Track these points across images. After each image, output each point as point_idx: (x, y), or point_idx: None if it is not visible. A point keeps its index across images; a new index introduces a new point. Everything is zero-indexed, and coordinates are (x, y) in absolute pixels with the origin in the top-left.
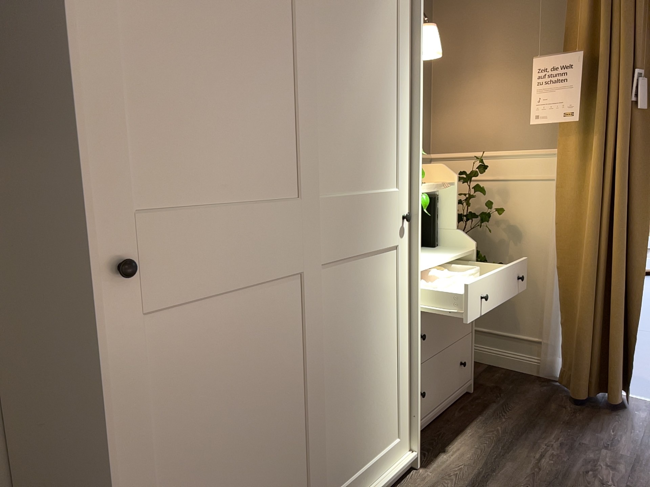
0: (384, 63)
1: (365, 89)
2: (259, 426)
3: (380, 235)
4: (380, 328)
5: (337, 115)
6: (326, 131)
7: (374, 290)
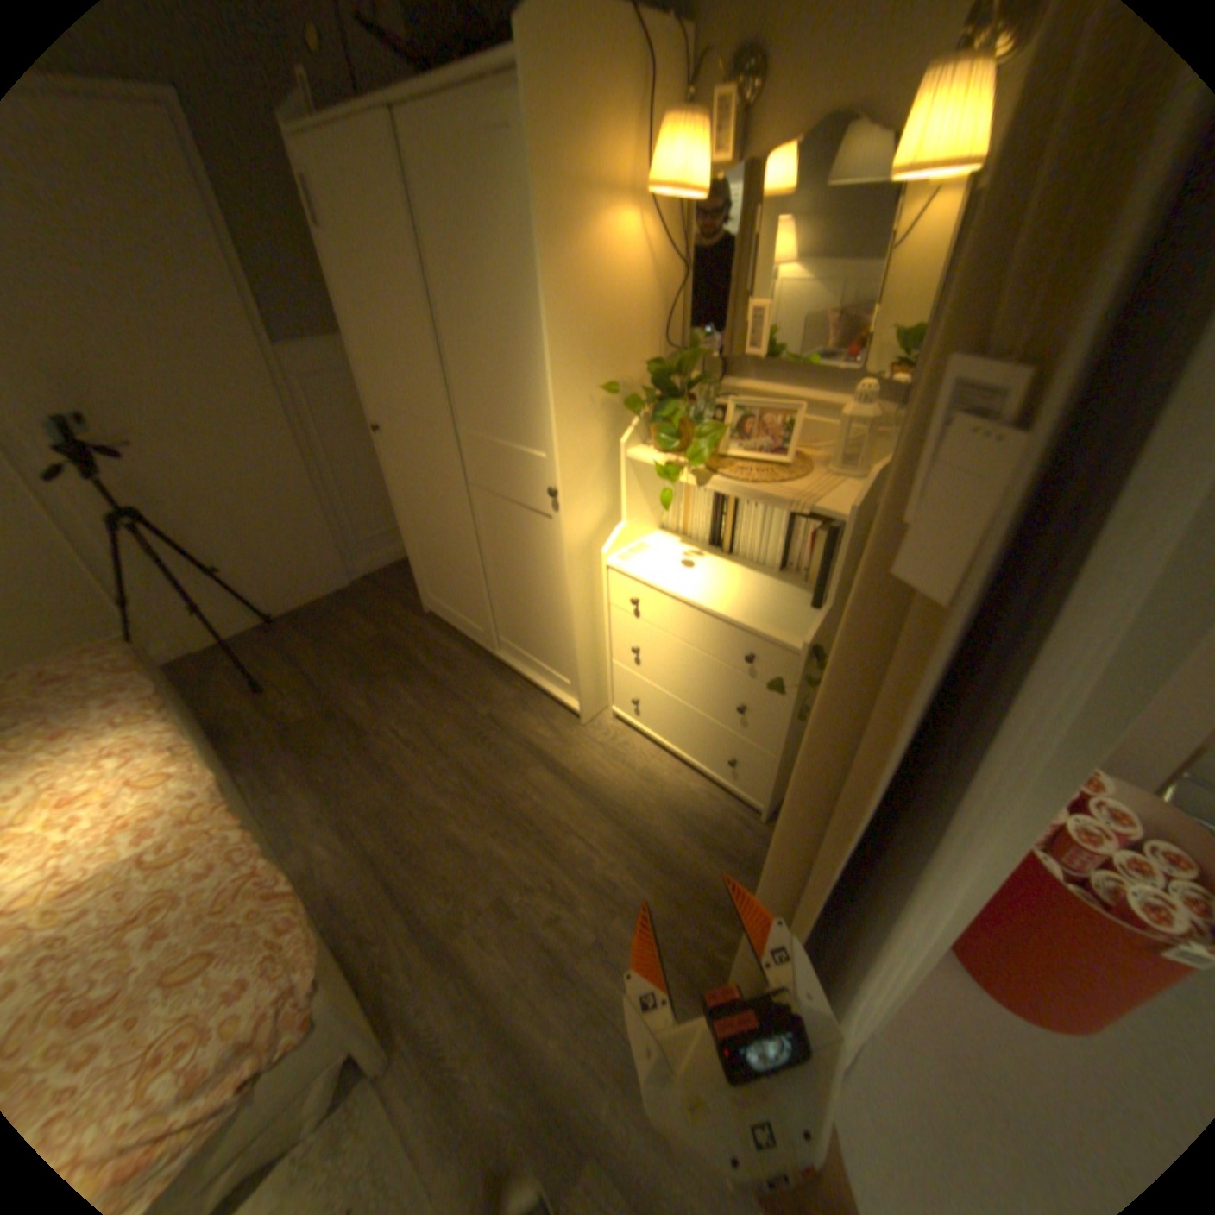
0: (513, 274)
1: (490, 316)
2: (444, 553)
3: (529, 494)
4: (544, 584)
5: (464, 350)
6: (458, 365)
7: (532, 544)
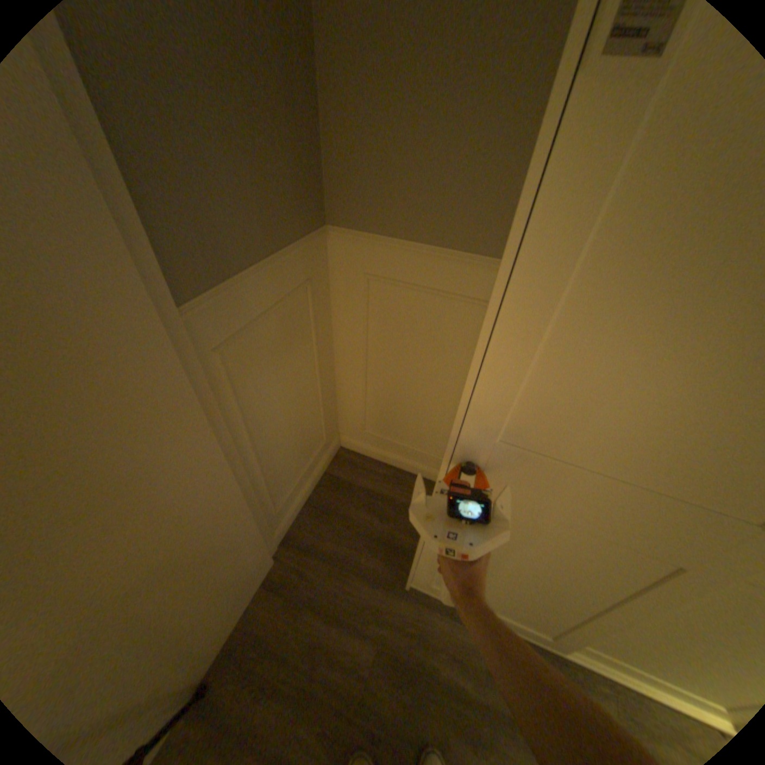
0: None
1: None
2: (523, 586)
3: None
4: None
5: None
6: None
7: None
